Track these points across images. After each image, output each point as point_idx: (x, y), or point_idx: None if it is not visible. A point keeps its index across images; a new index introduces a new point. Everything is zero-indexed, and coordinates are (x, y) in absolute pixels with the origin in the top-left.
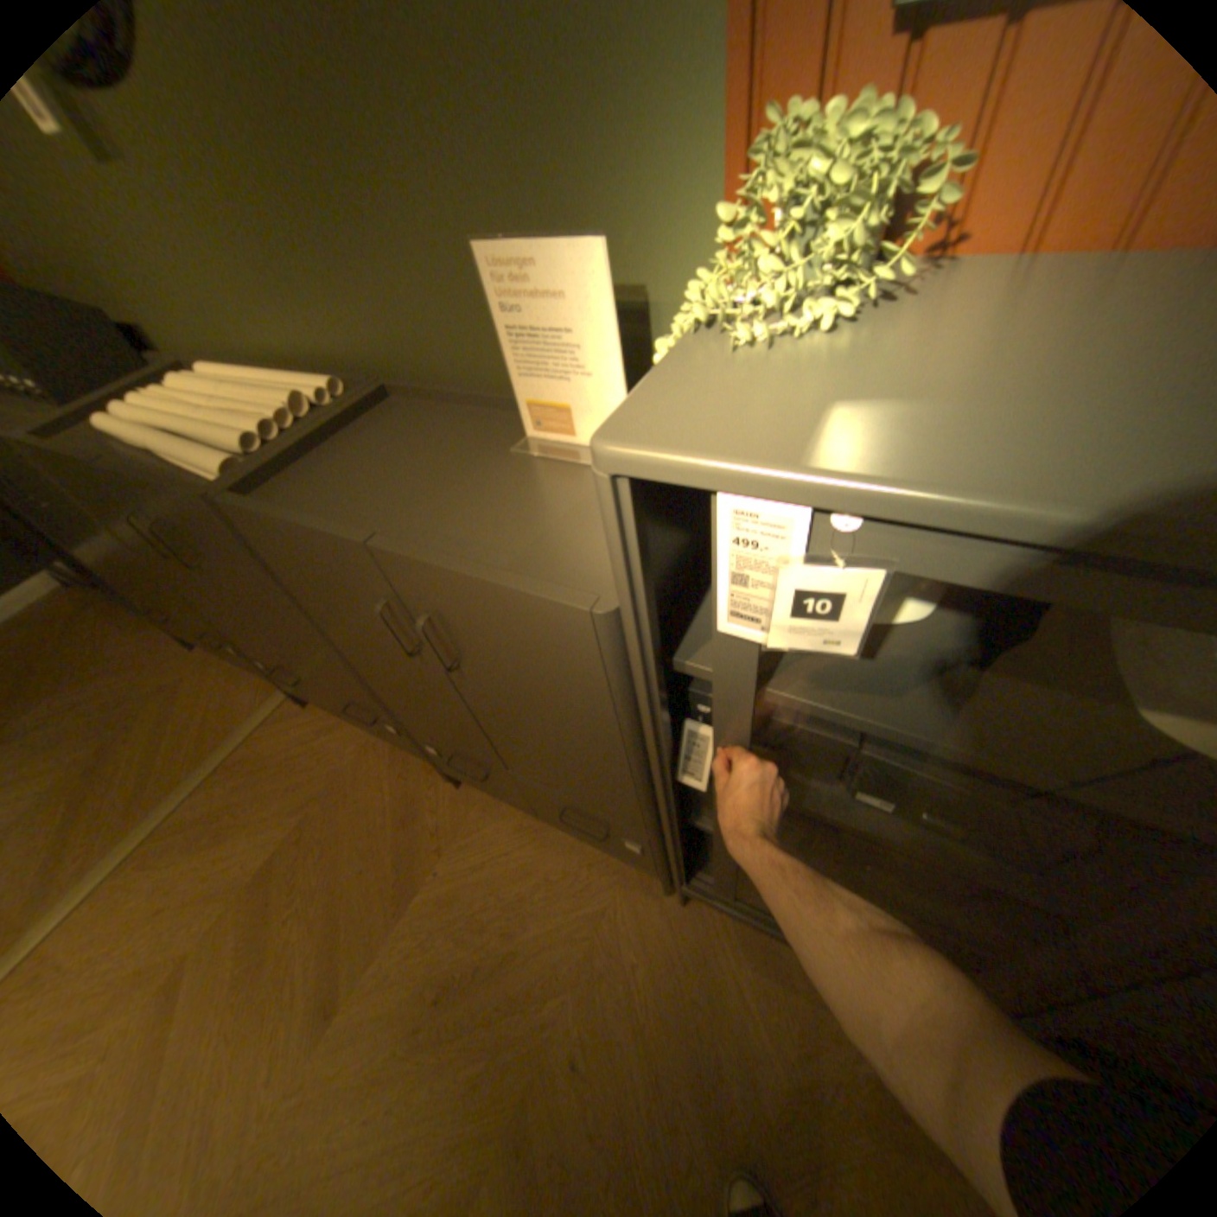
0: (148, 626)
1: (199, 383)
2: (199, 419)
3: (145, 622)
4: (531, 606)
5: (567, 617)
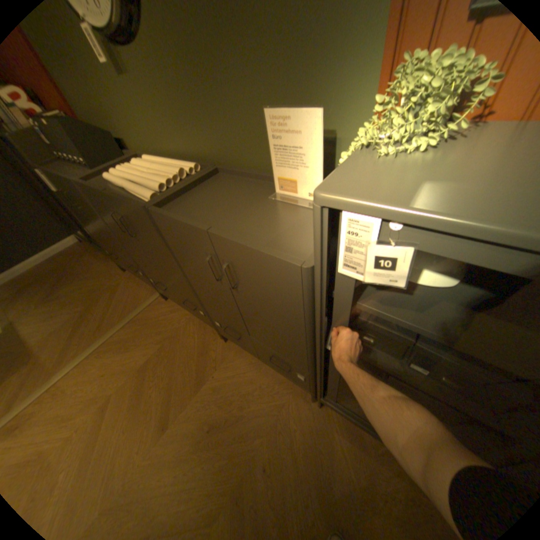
0: (109, 260)
1: (144, 162)
2: (144, 177)
3: (108, 259)
4: (275, 262)
5: (290, 268)
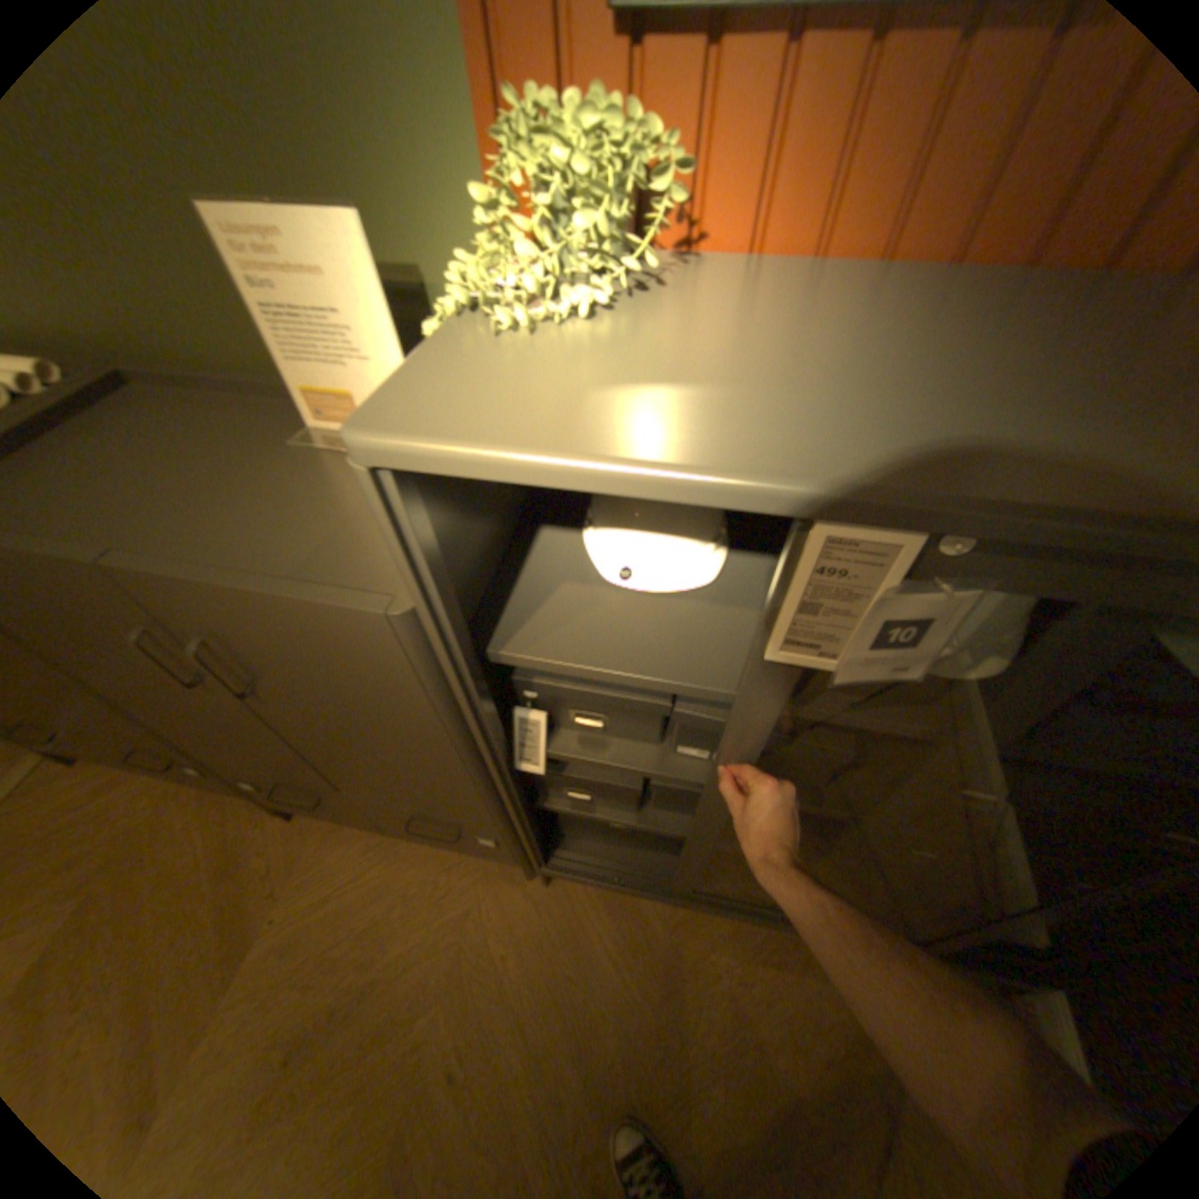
0: None
1: None
2: None
3: None
4: (318, 615)
5: (361, 622)
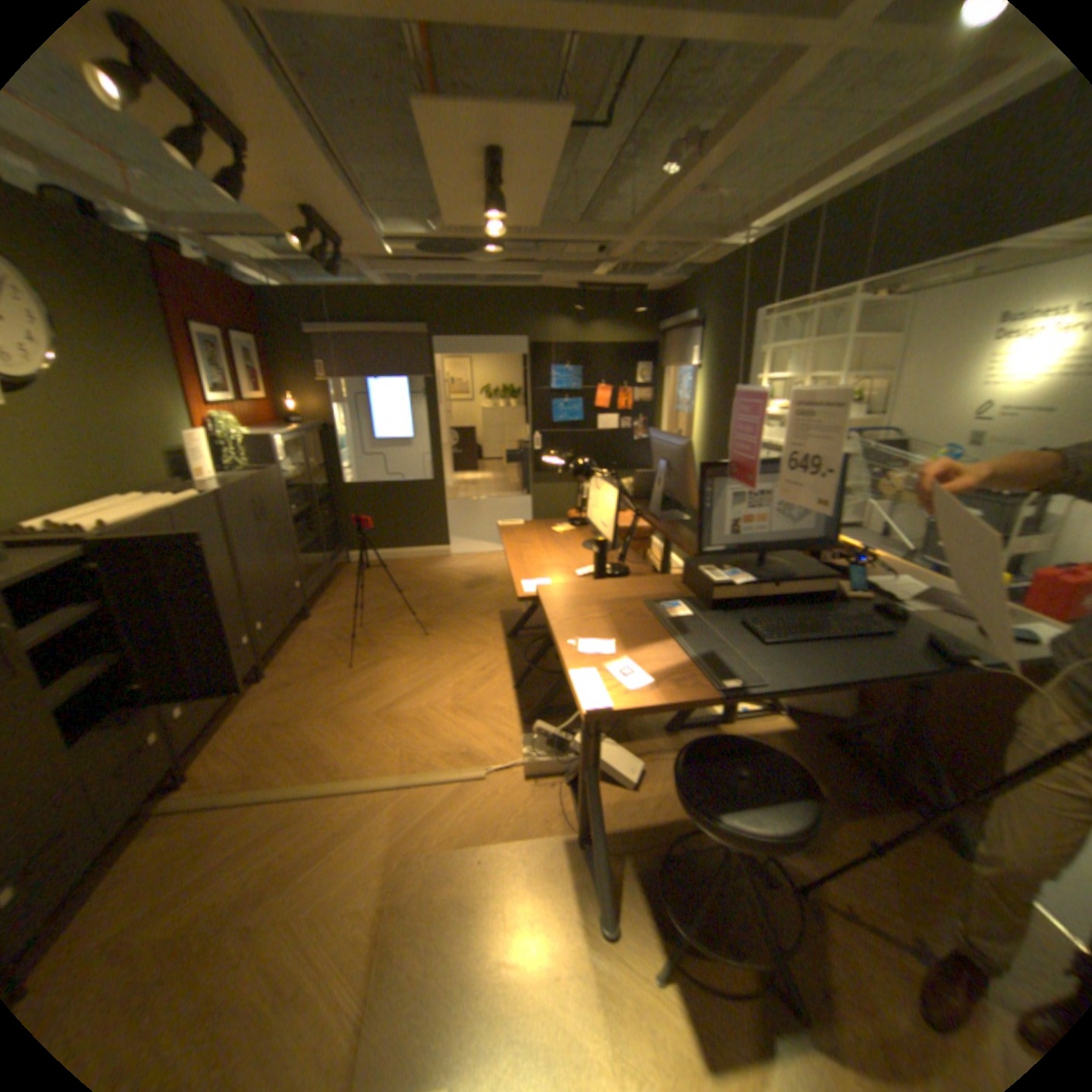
0: None
1: (85, 510)
2: (142, 502)
3: None
4: (275, 472)
5: (278, 470)
